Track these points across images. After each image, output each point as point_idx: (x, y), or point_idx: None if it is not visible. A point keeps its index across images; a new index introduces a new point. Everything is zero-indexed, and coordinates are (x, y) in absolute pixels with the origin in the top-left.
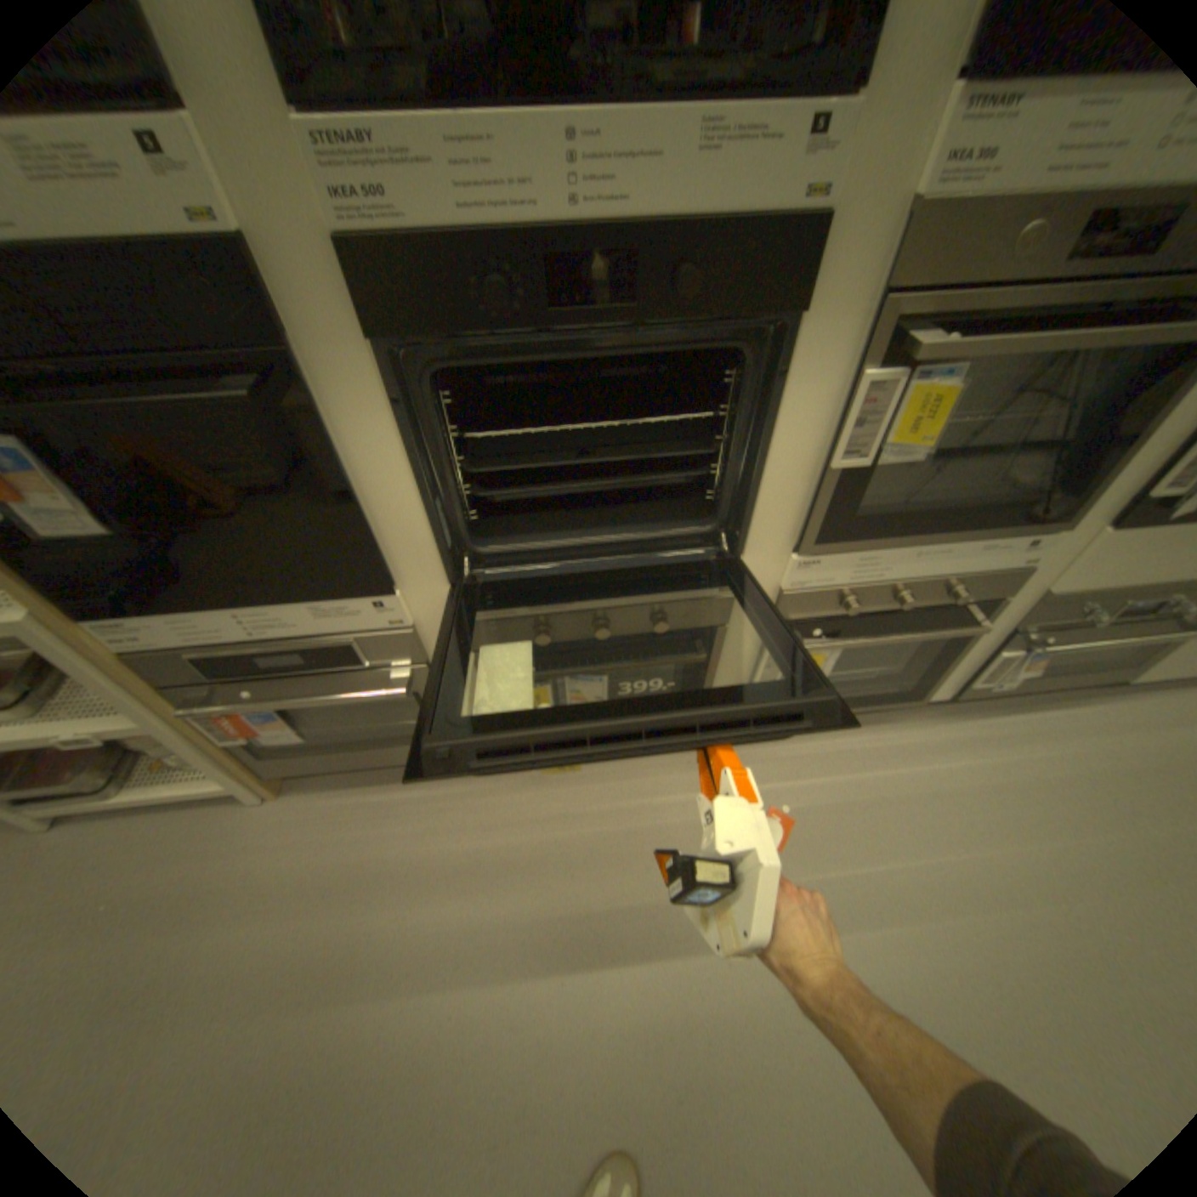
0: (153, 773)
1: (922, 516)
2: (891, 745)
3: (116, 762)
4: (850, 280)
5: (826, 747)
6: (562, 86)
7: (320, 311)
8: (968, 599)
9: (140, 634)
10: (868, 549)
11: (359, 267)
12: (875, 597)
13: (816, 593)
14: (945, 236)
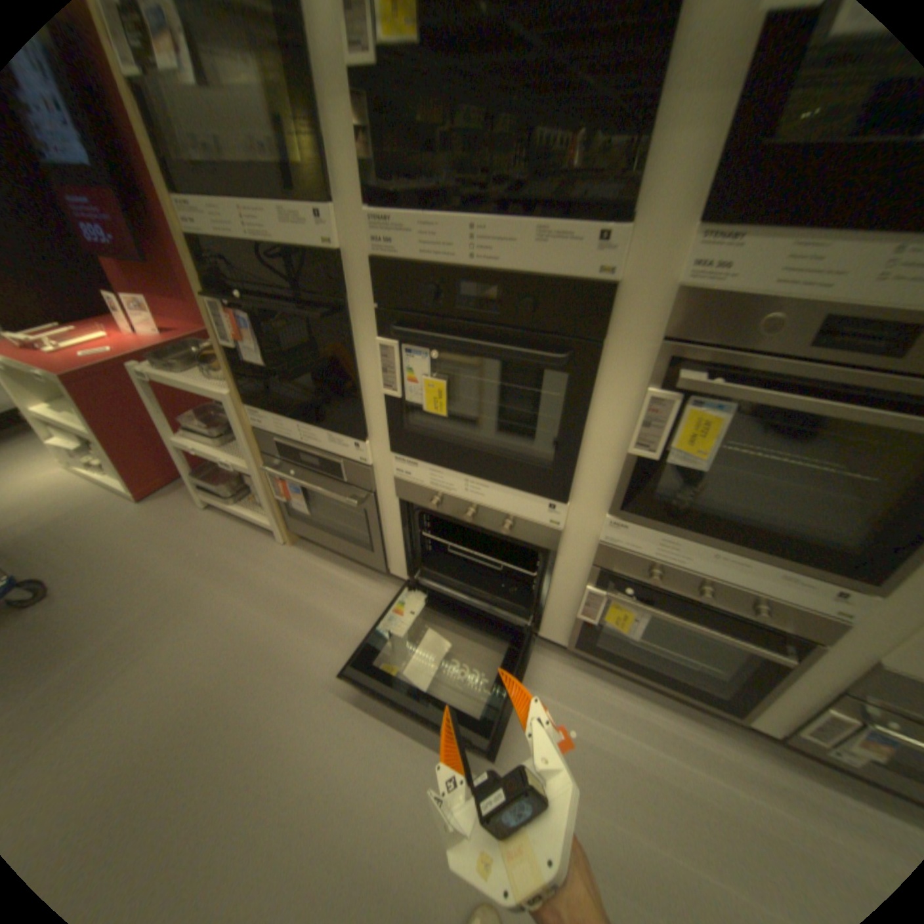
0: (250, 502)
1: (717, 521)
2: (705, 747)
3: (242, 490)
4: (640, 326)
5: (641, 713)
6: (472, 206)
7: (361, 288)
8: (772, 621)
9: (263, 421)
10: (671, 533)
11: (377, 271)
12: (682, 581)
13: (628, 554)
14: (702, 310)
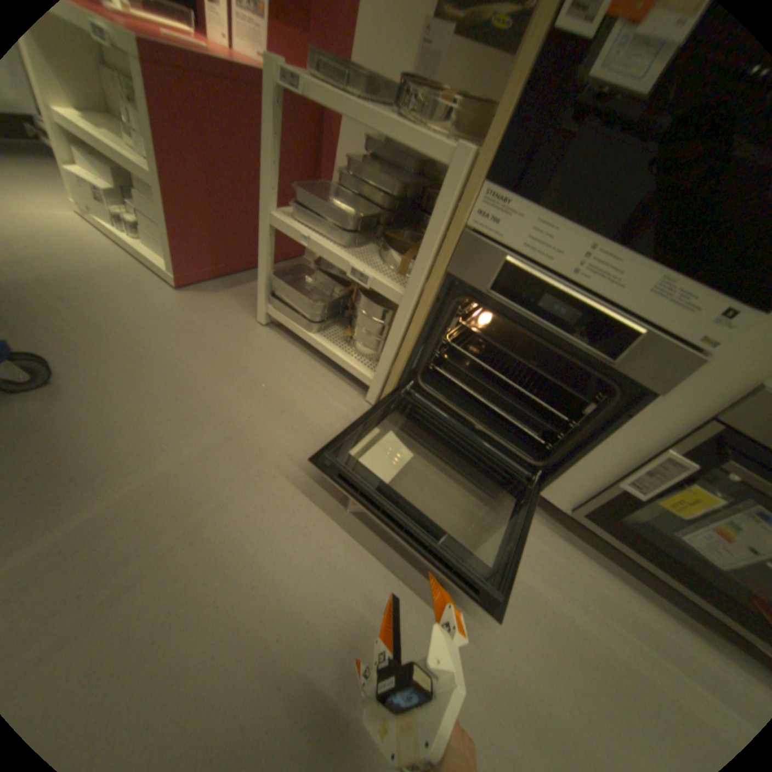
0: (348, 337)
1: None
2: None
3: (330, 317)
4: None
5: None
6: None
7: None
8: None
9: (509, 219)
10: None
11: None
12: None
13: None
14: None
